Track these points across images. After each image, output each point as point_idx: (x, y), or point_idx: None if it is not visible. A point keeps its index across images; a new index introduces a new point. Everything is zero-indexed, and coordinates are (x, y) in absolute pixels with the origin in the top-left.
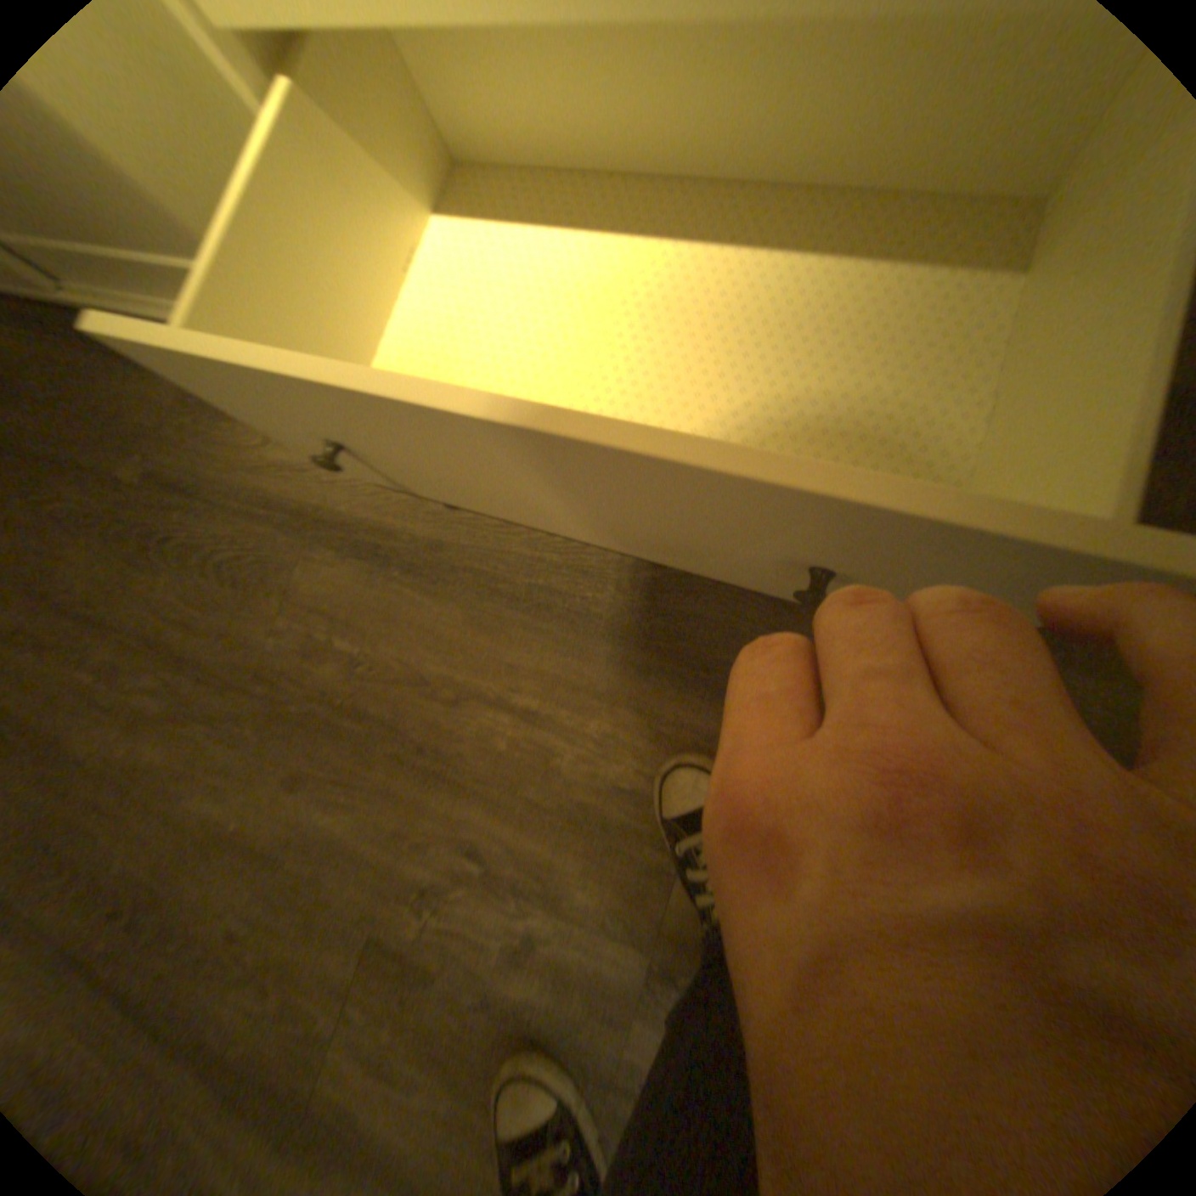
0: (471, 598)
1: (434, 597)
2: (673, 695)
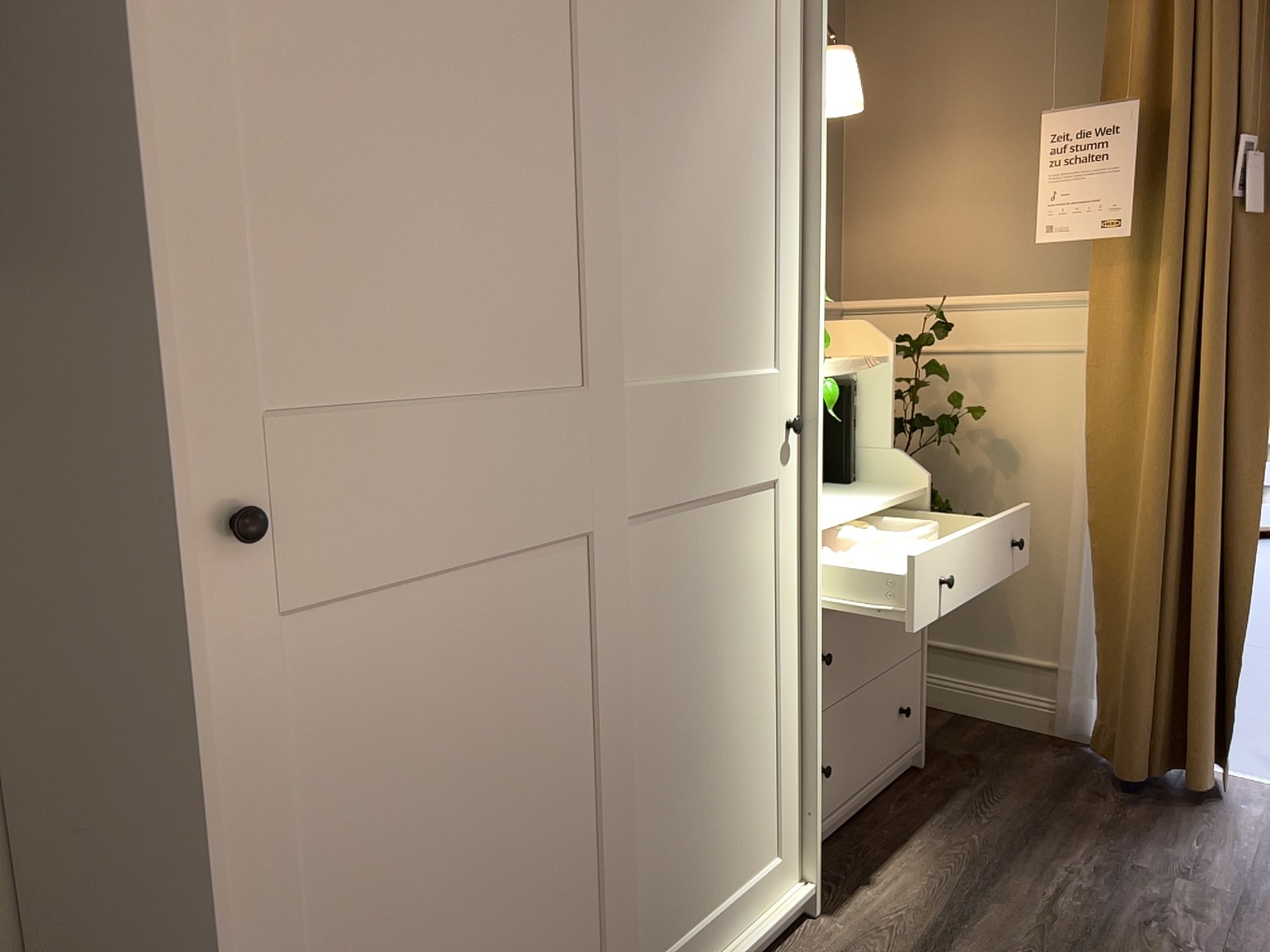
0: (985, 901)
1: (983, 915)
2: (1042, 851)
